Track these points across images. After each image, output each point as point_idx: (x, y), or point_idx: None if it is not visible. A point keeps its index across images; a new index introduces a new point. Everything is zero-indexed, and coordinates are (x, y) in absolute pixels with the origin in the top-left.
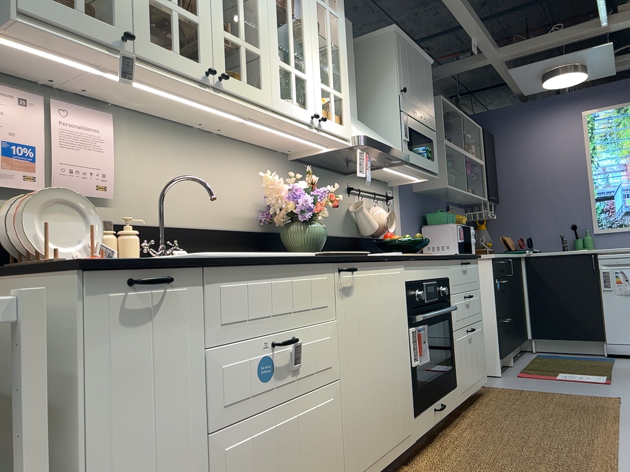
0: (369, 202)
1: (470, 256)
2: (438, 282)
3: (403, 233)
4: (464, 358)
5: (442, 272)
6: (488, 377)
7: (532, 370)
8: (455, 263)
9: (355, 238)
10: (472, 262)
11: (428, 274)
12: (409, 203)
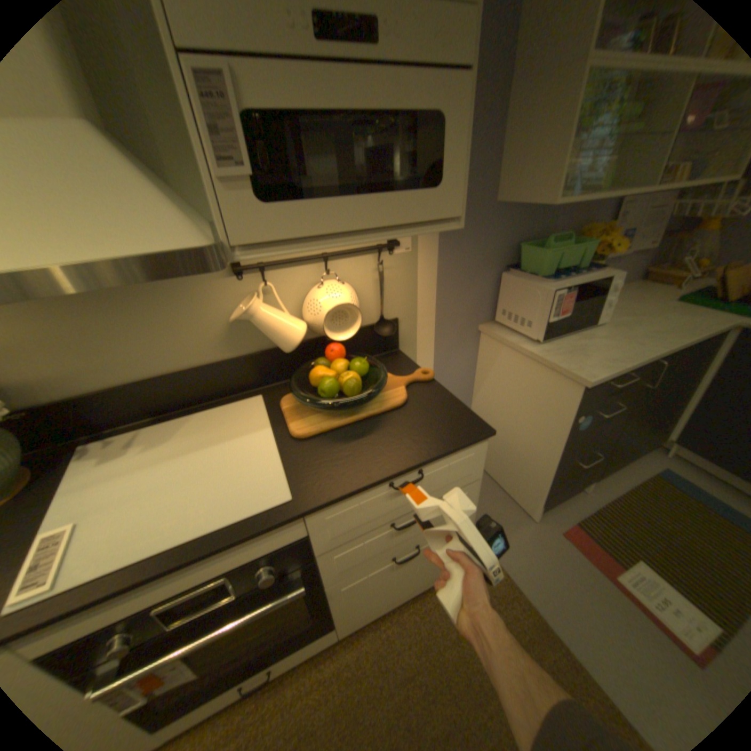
0: (315, 271)
1: (424, 461)
2: (242, 569)
3: (436, 296)
4: (368, 594)
5: (266, 546)
6: (518, 514)
7: (602, 526)
8: (342, 501)
9: (263, 352)
10: (451, 455)
11: (174, 587)
12: (466, 232)
